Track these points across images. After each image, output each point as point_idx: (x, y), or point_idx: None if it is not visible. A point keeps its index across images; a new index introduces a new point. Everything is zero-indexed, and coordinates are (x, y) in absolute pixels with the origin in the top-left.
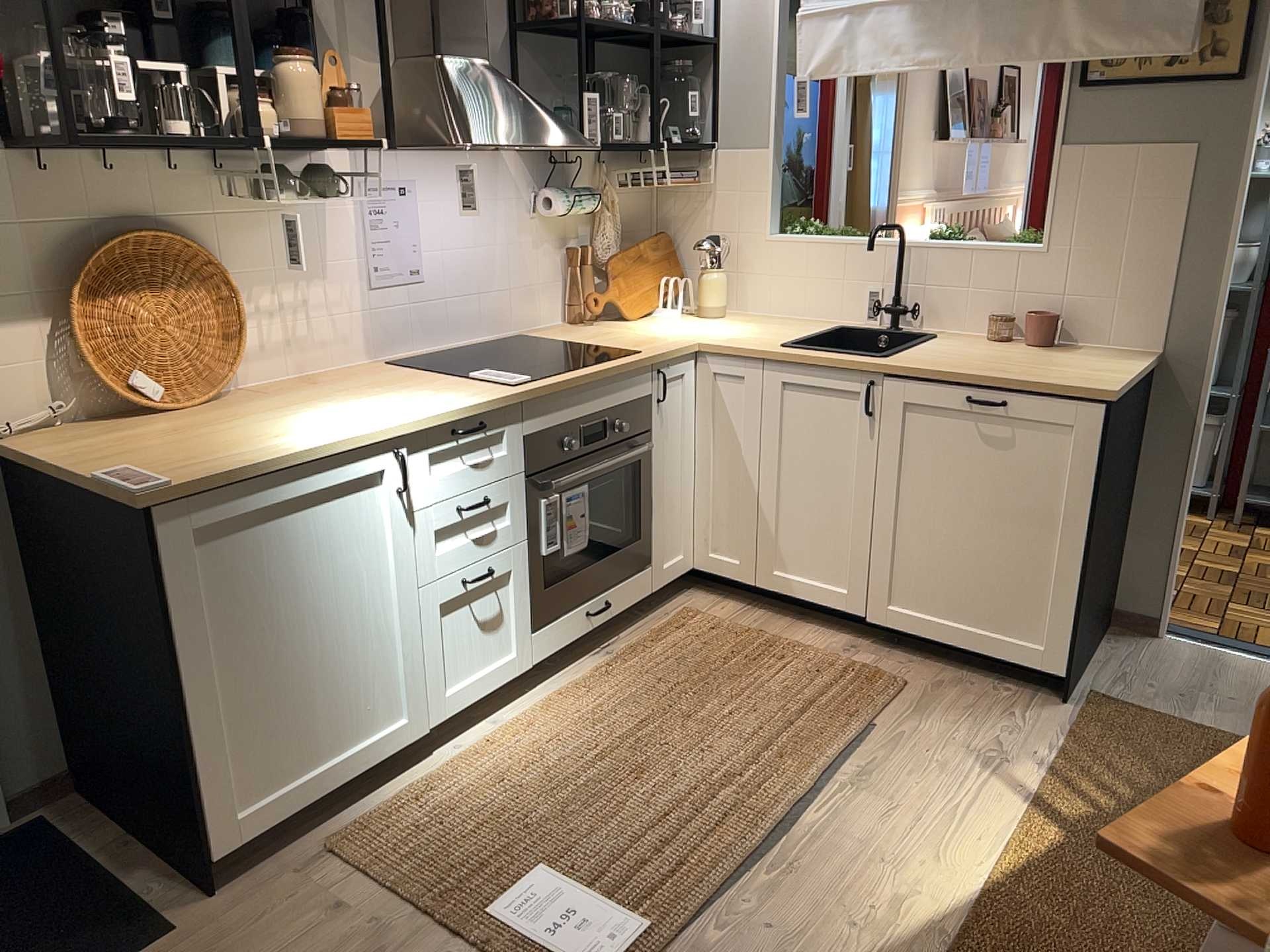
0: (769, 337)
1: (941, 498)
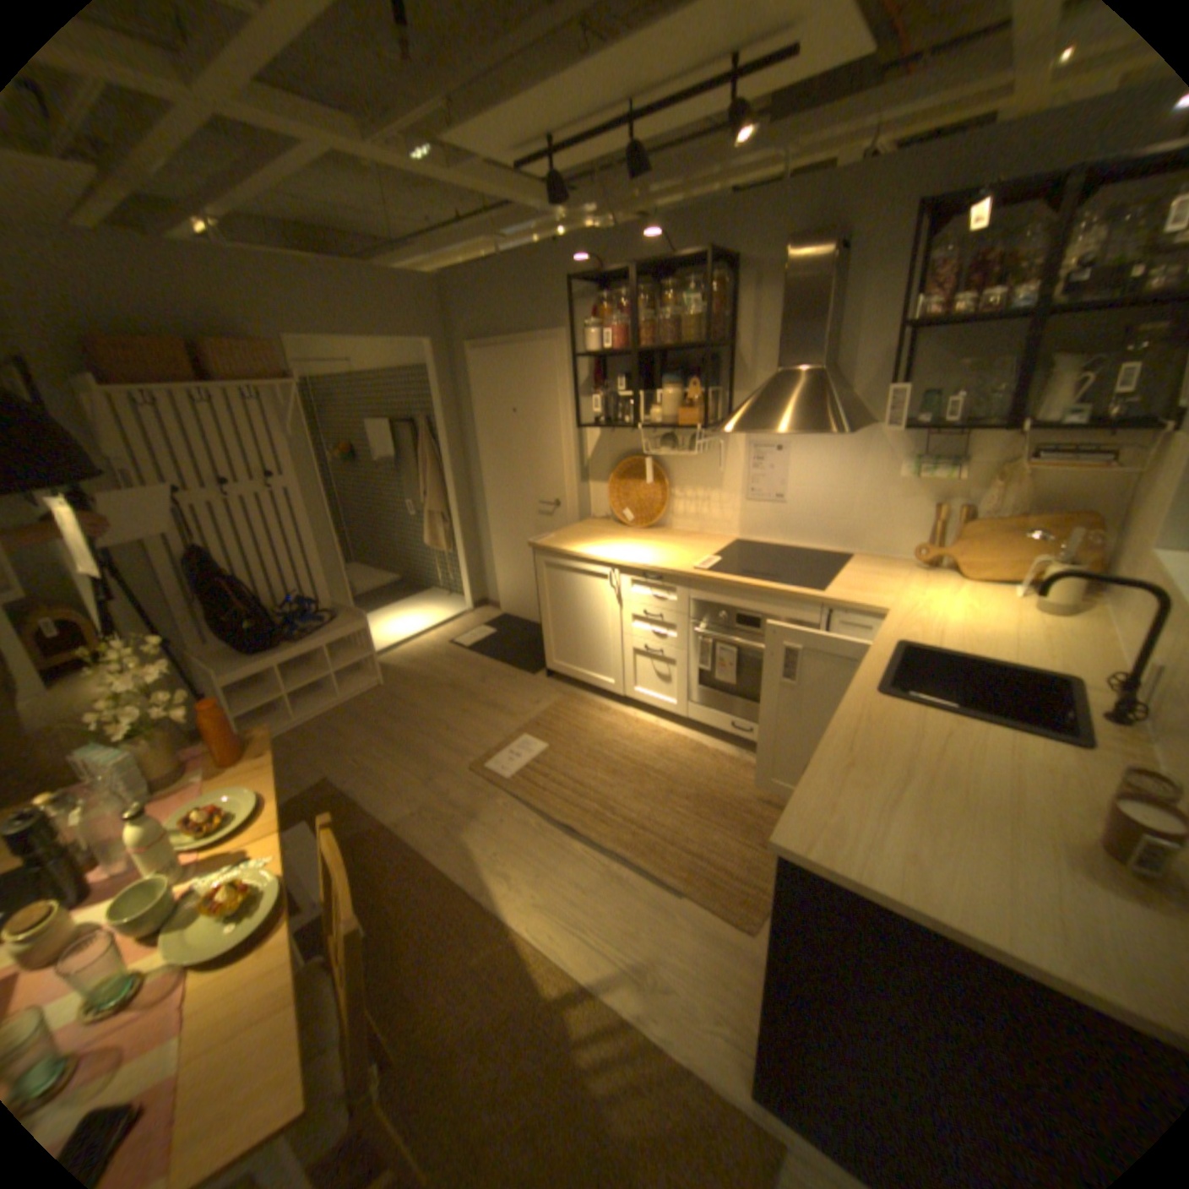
0: (946, 638)
1: None
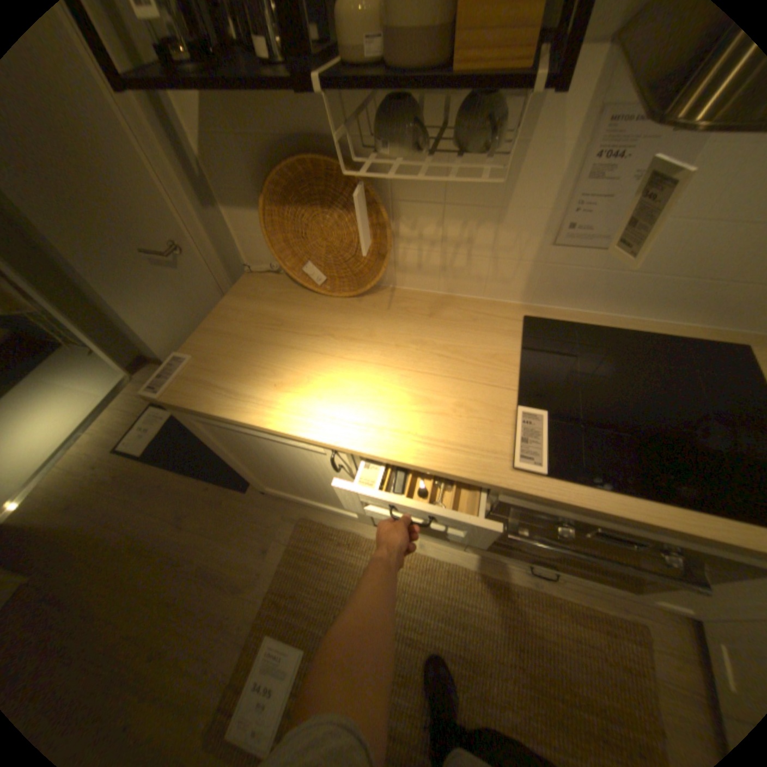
0: None
1: None
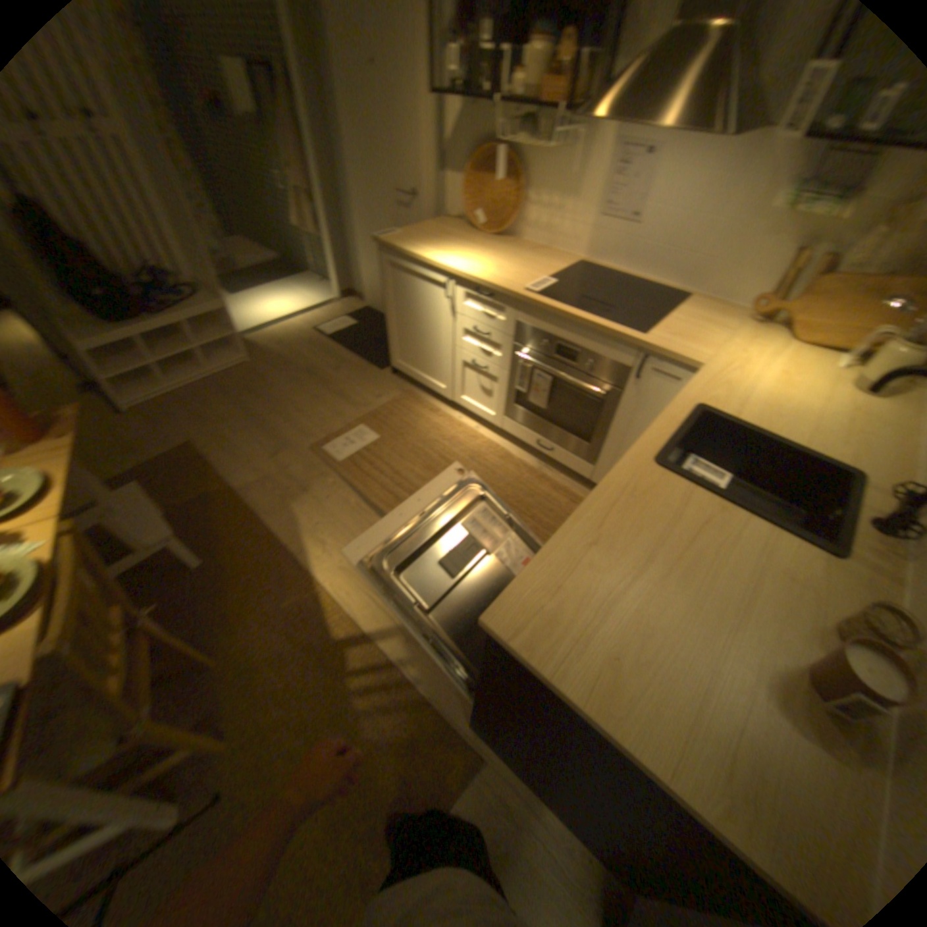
0: (747, 406)
1: None
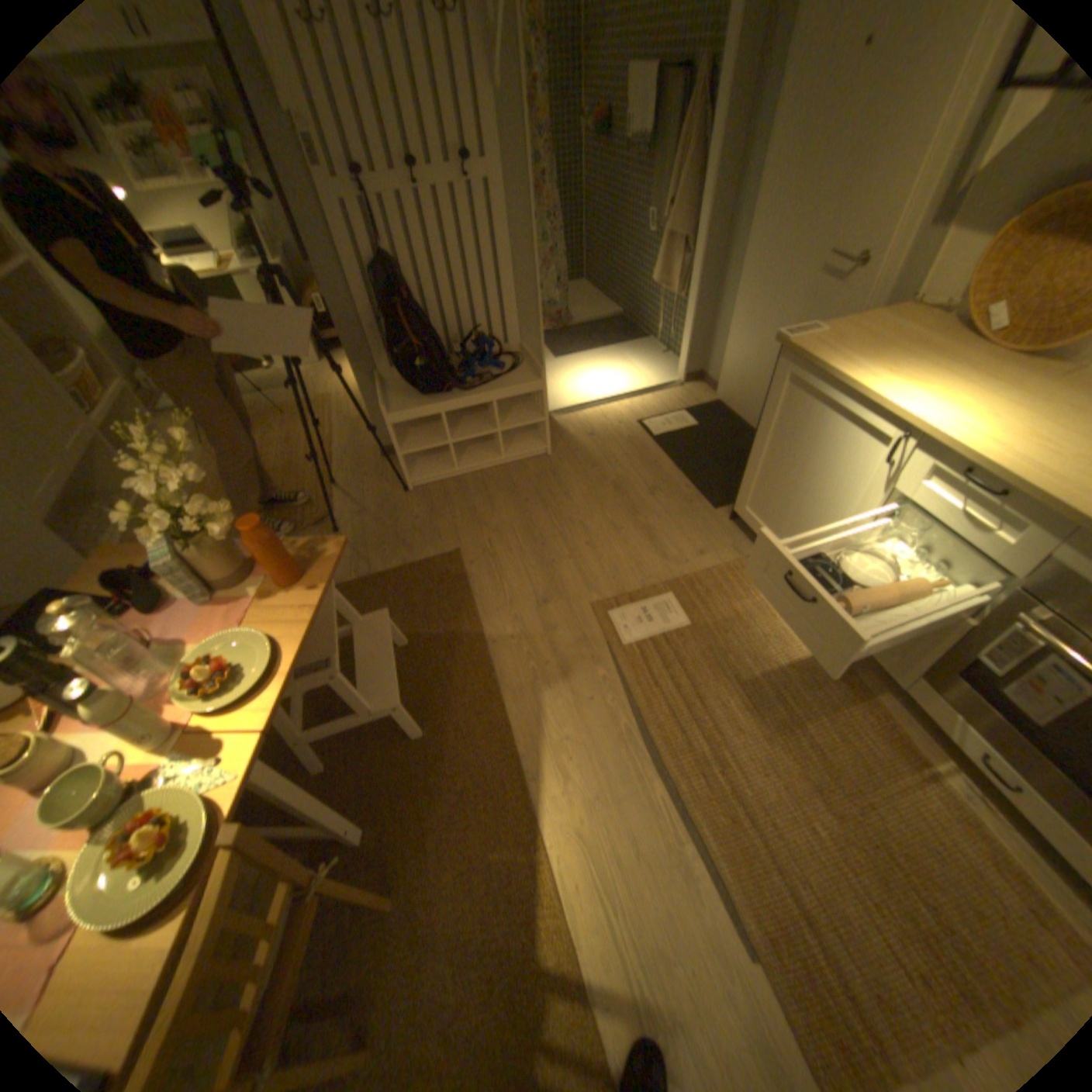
0: None
1: None
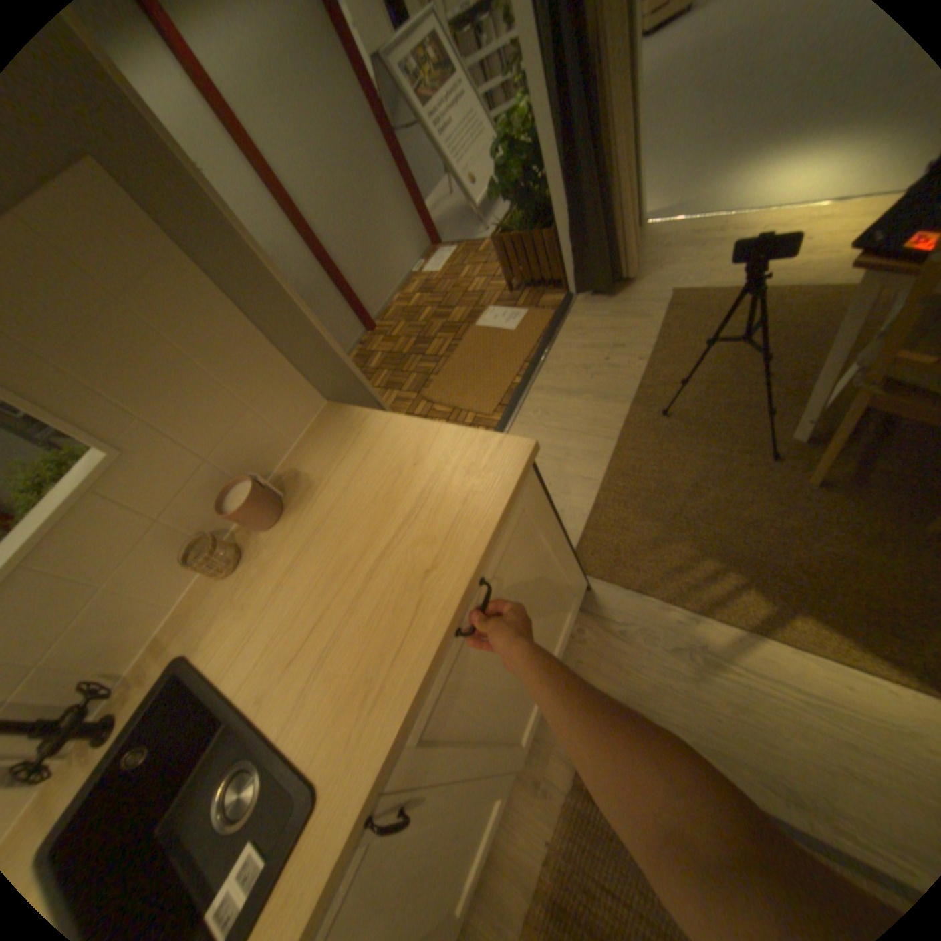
0: None
1: (496, 689)
